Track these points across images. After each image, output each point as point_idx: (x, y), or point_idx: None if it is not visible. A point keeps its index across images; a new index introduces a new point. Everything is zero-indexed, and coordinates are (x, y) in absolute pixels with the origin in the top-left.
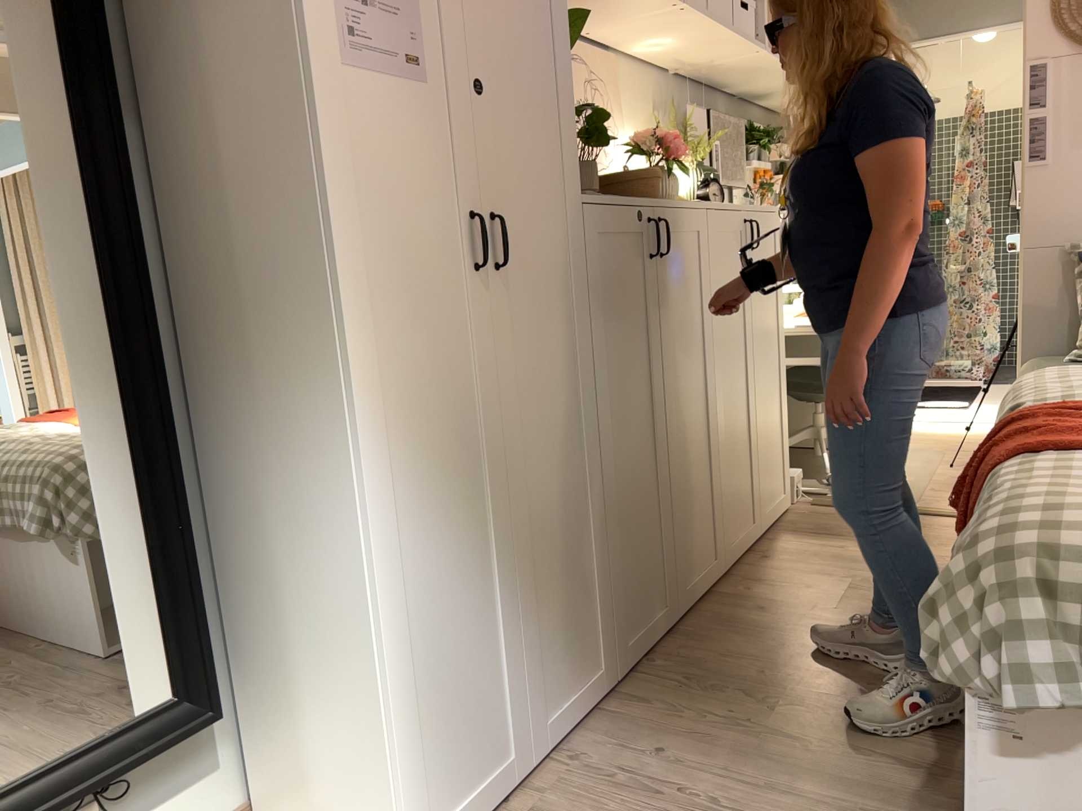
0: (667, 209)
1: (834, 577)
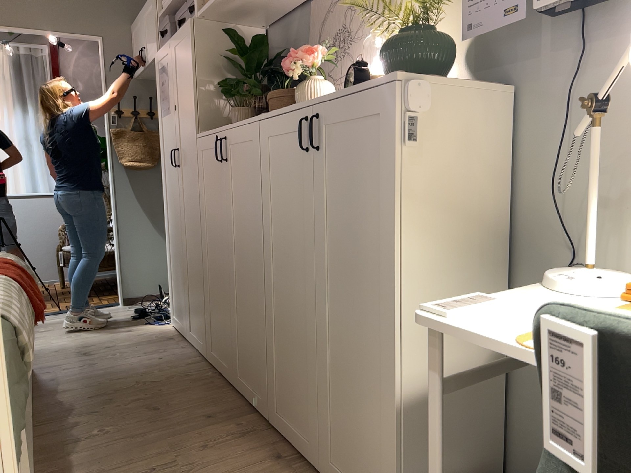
0: (228, 130)
1: (199, 471)
